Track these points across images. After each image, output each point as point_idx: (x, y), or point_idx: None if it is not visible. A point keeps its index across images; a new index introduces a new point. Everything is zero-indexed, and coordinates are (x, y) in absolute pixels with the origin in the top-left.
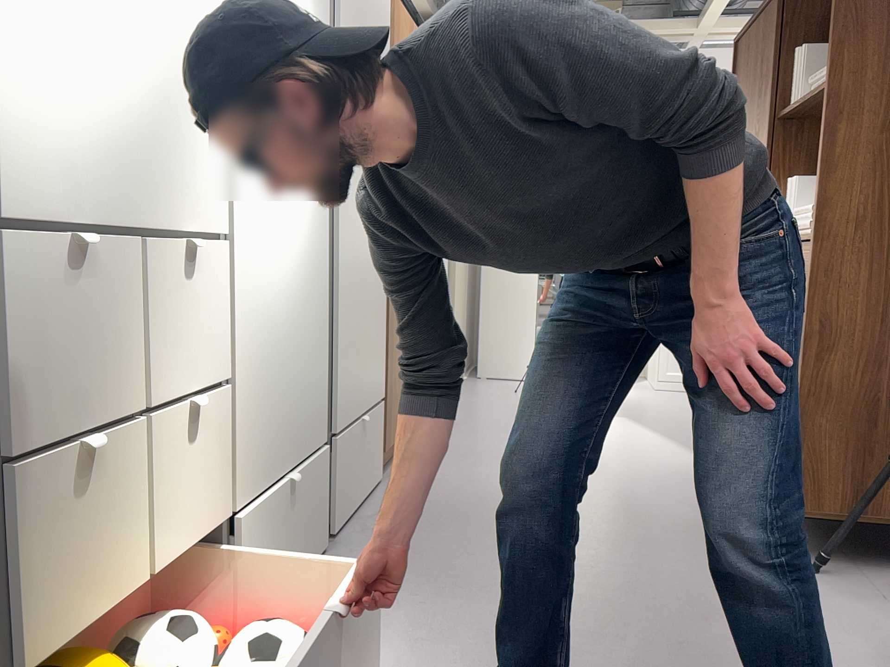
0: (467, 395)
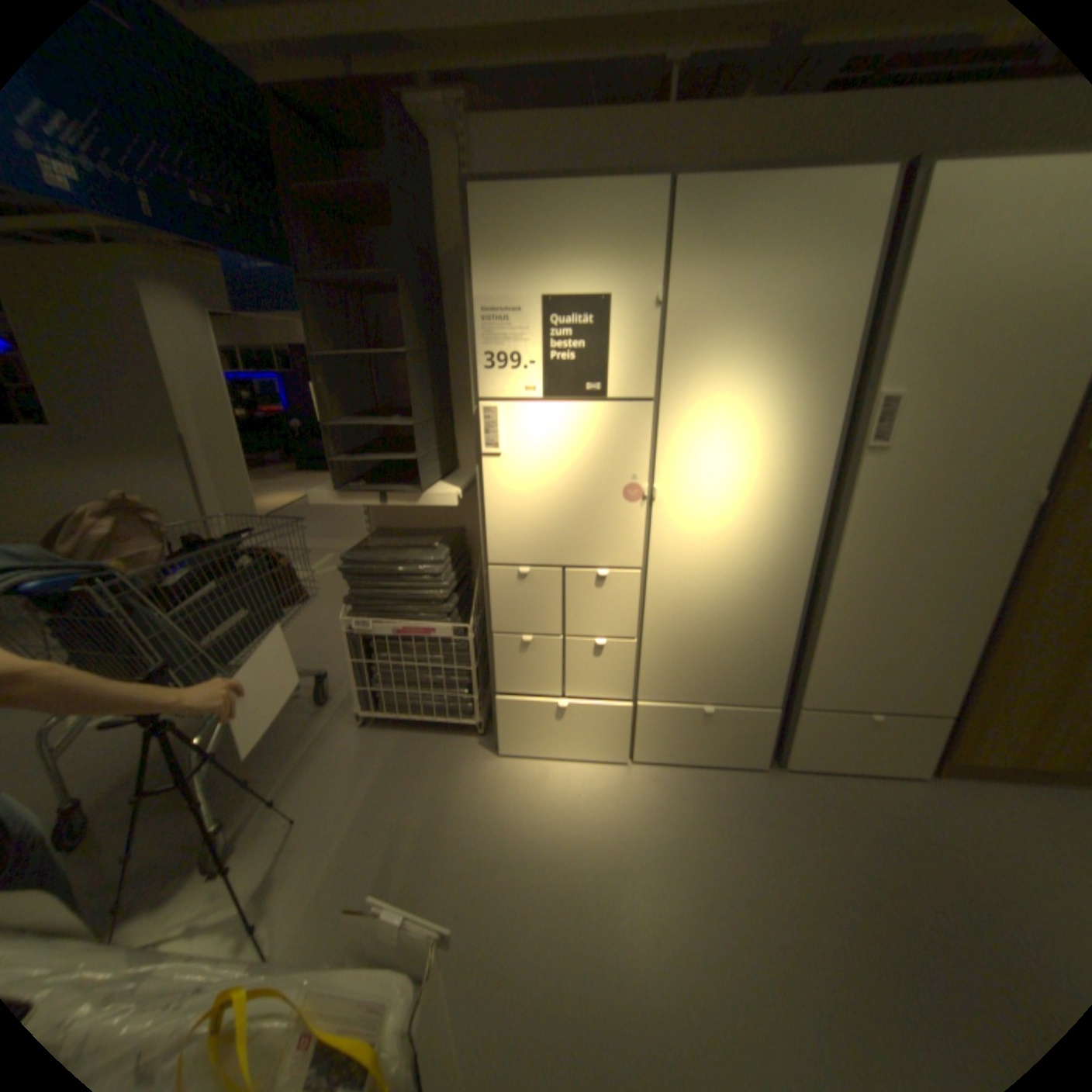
0: None
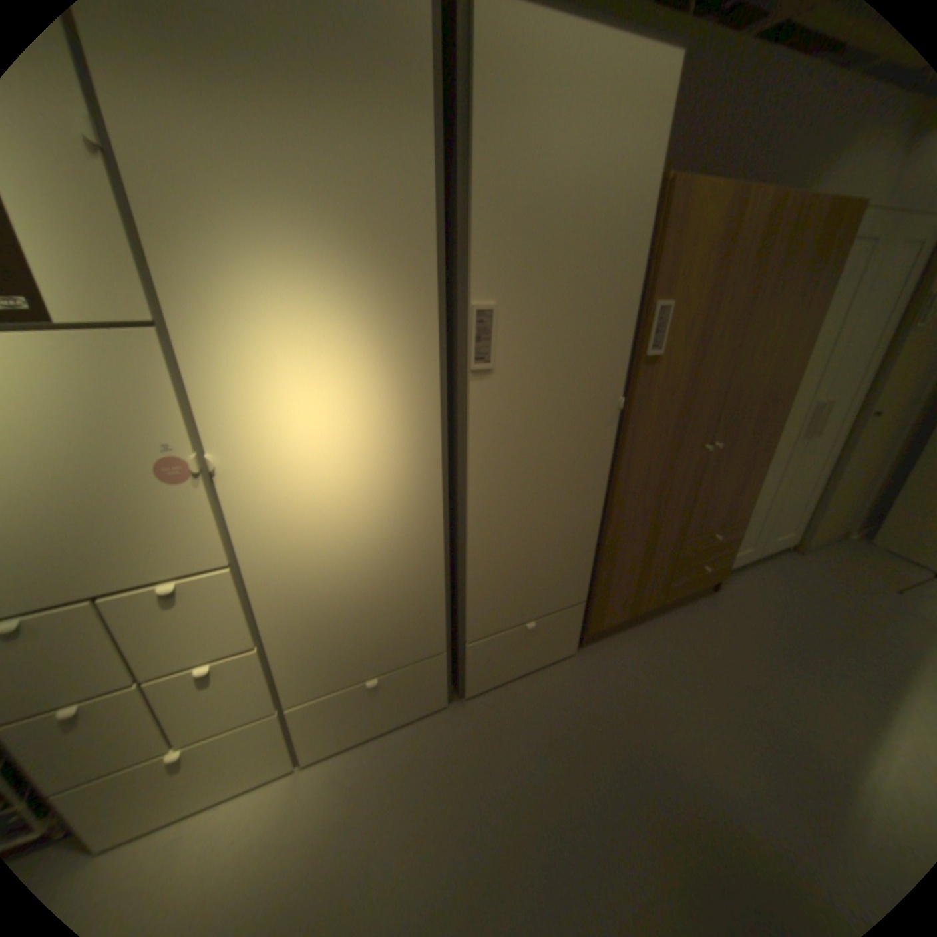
0: (822, 569)
